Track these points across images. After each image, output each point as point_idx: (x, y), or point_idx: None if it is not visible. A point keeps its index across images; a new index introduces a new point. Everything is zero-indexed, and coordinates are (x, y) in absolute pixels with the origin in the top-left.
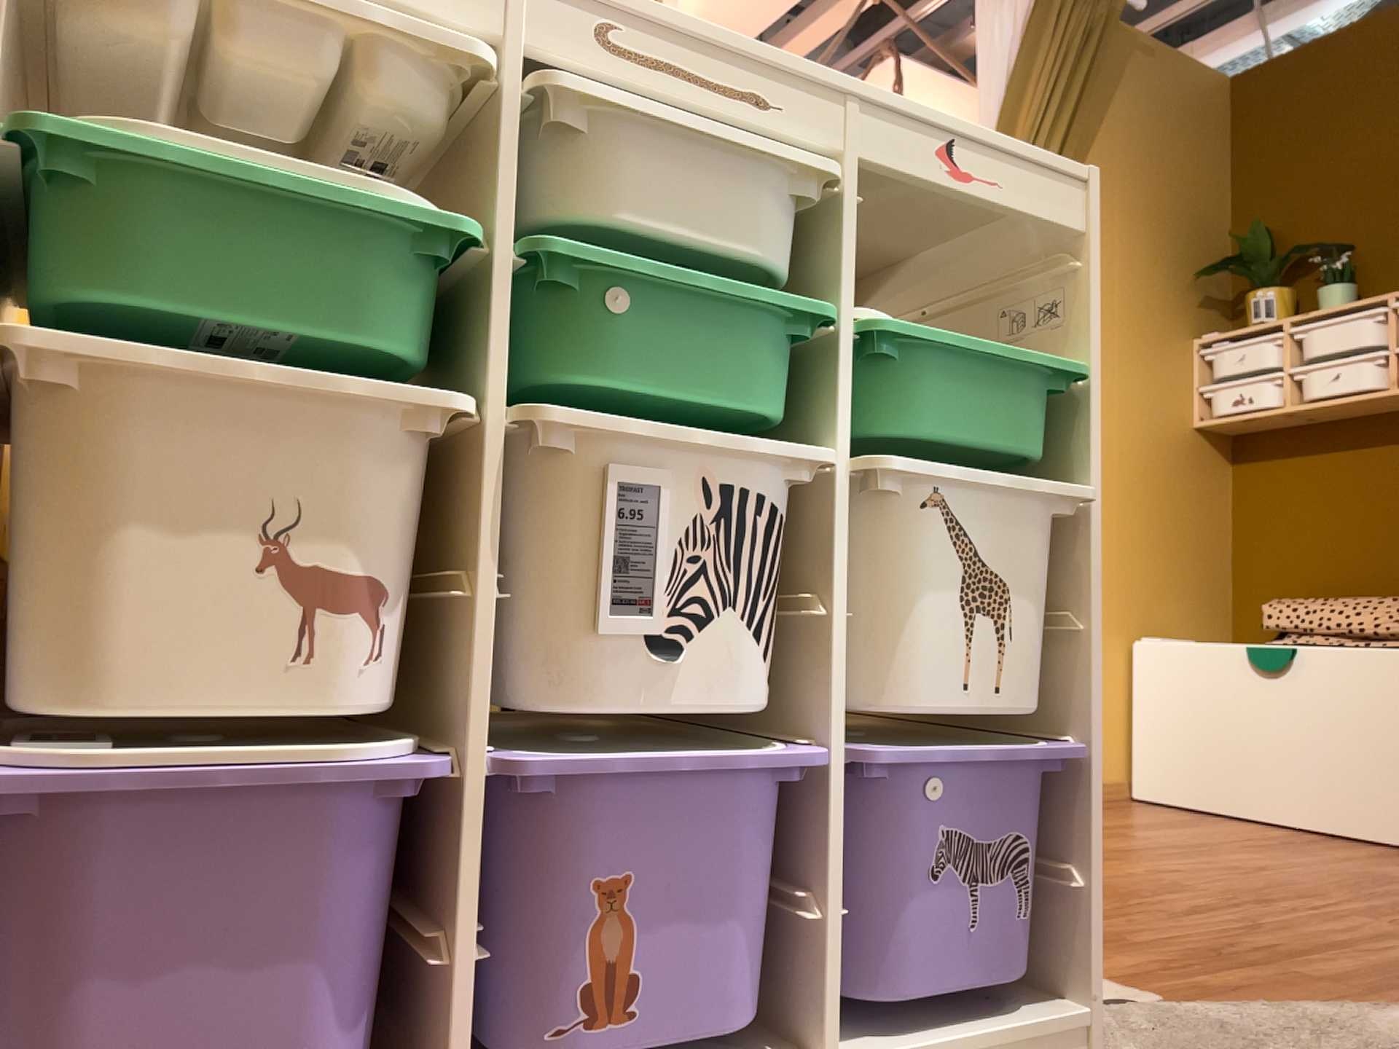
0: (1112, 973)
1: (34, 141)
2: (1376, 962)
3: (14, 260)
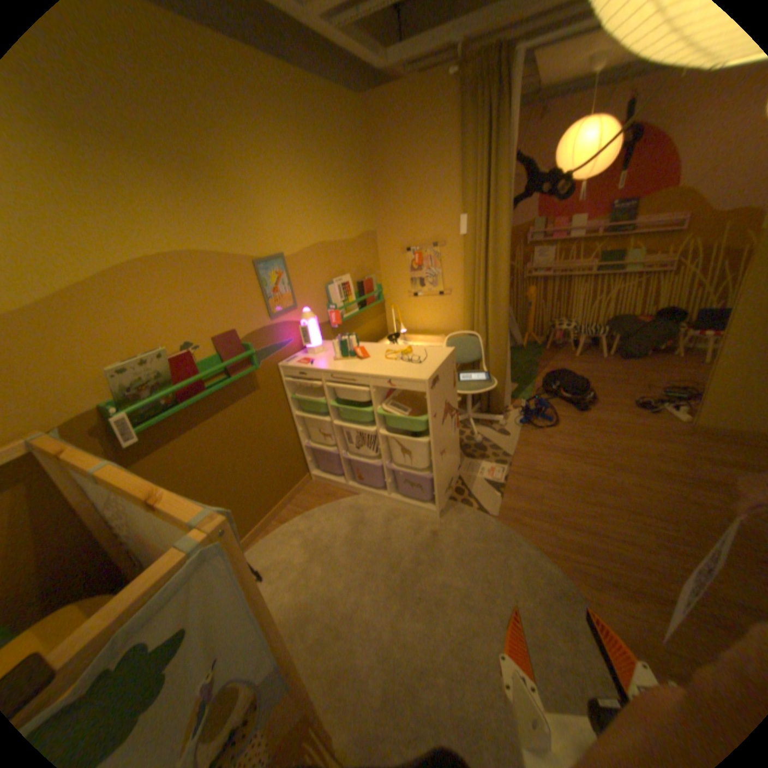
0: (504, 508)
1: (291, 396)
2: (588, 549)
3: (297, 402)
